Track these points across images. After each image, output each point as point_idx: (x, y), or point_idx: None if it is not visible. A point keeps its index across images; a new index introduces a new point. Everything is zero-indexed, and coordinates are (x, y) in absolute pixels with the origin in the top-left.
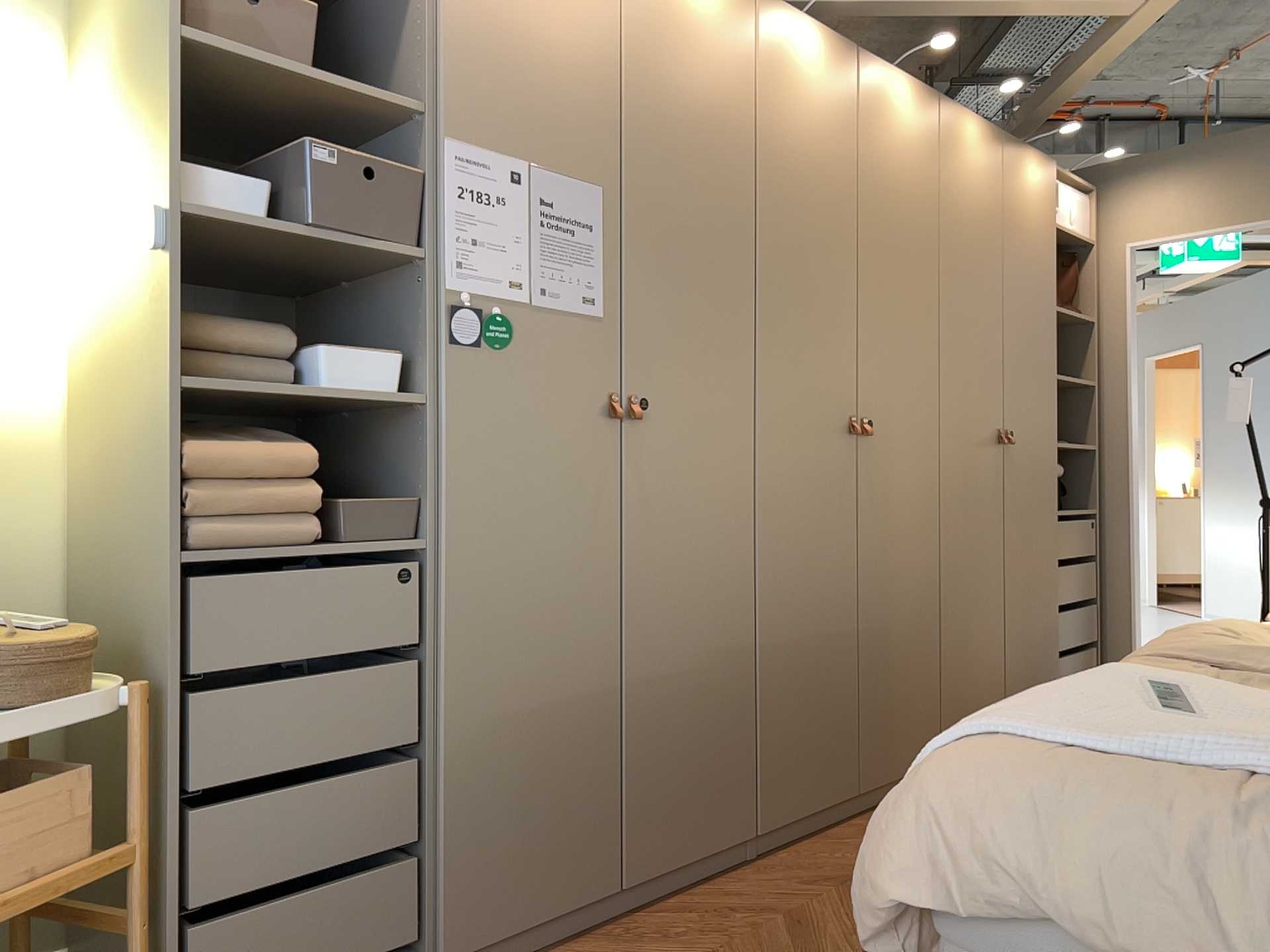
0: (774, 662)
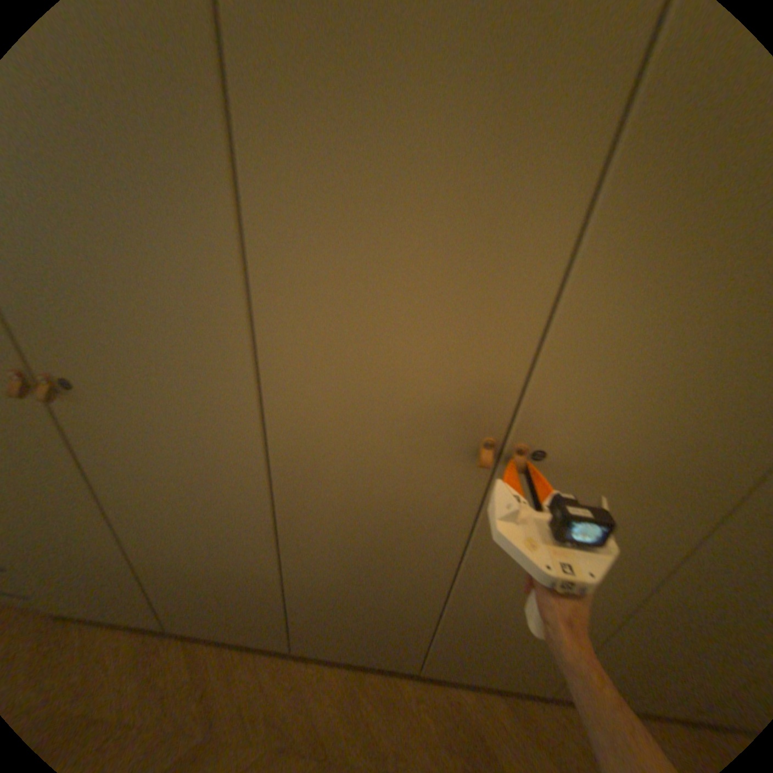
0: (304, 596)
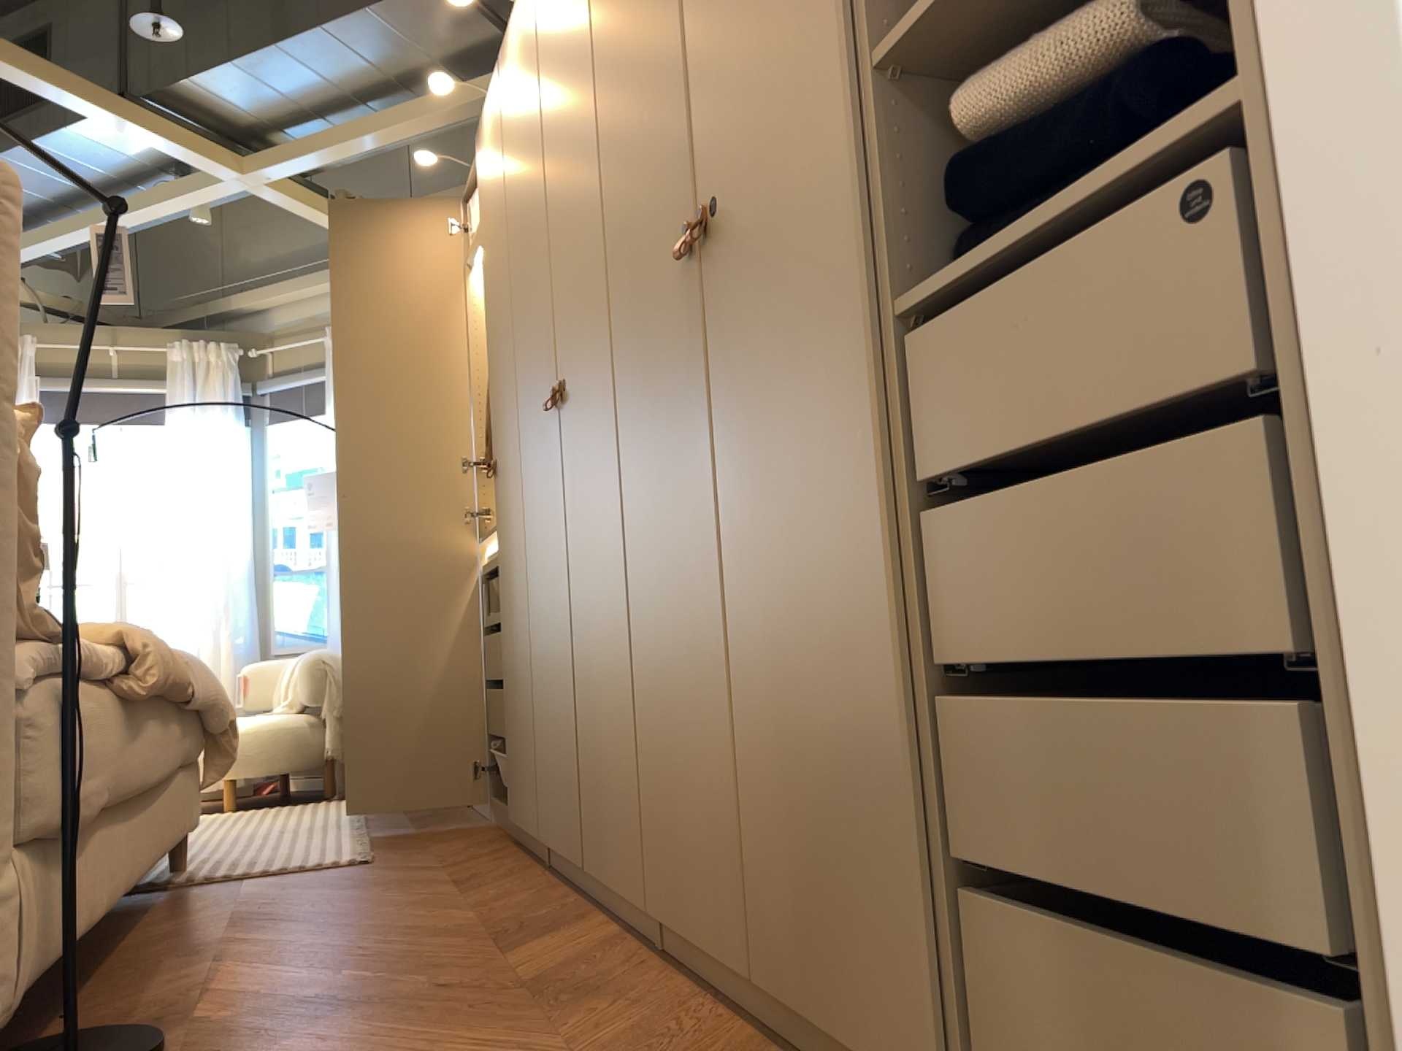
0: (541, 666)
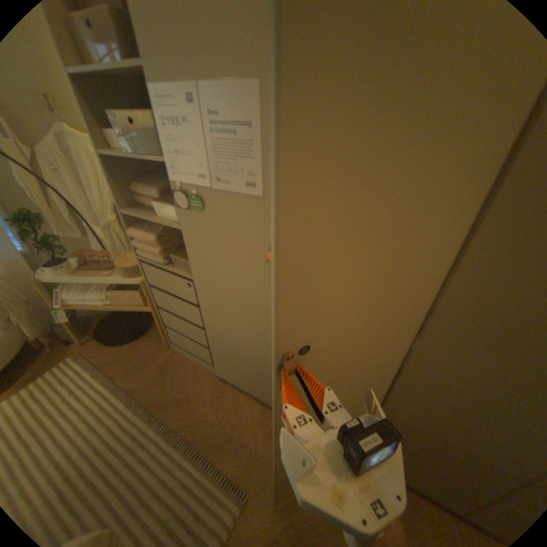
0: (395, 425)
